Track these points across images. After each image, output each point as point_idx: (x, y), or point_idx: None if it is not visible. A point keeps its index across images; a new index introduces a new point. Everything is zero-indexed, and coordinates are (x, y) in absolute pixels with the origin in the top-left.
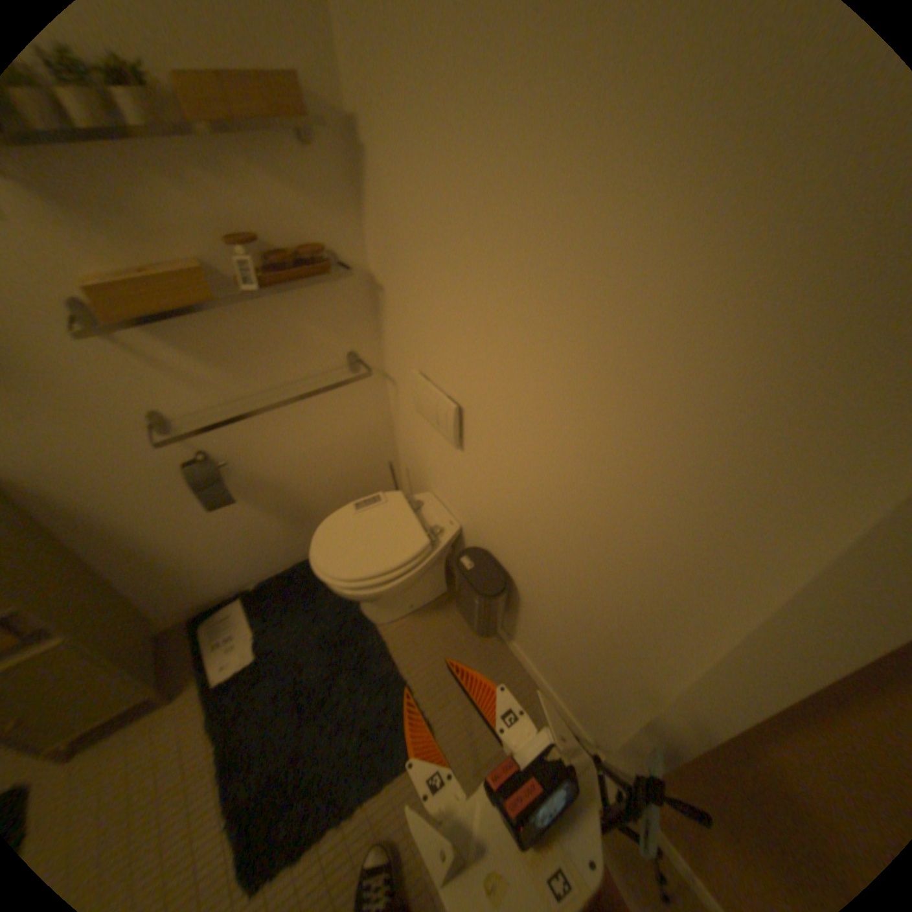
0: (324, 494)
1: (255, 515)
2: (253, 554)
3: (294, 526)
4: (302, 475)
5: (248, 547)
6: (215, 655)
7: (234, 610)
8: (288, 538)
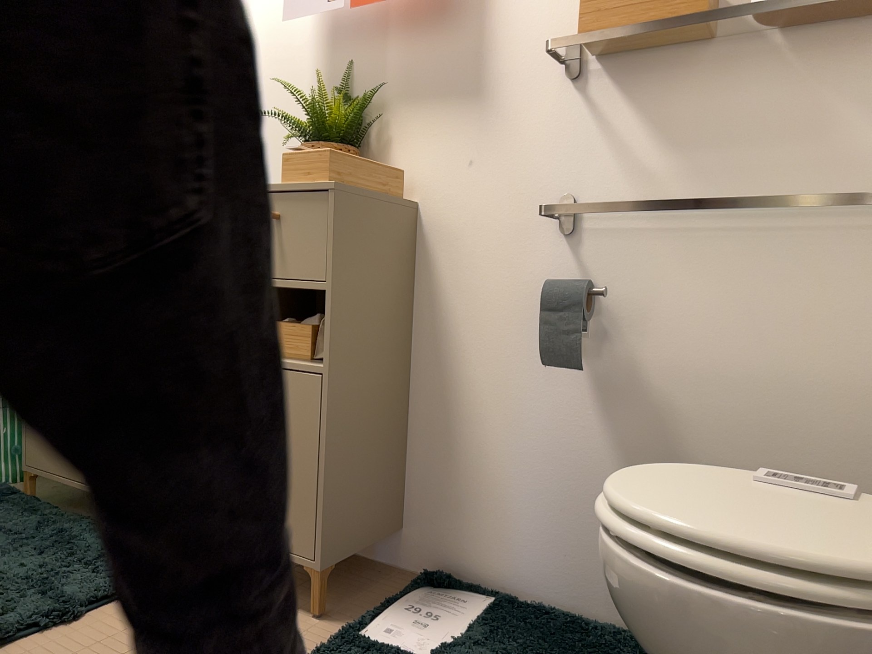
0: None
1: (608, 451)
2: (567, 534)
3: None
4: (721, 419)
5: (568, 512)
6: (408, 616)
7: (483, 602)
8: None
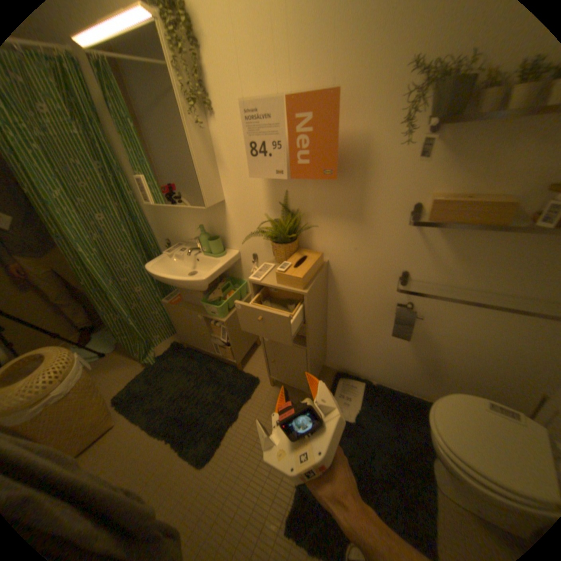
0: (464, 373)
1: (411, 352)
2: (391, 369)
3: (426, 374)
4: (460, 352)
5: (392, 364)
6: (341, 401)
7: (362, 387)
8: (417, 377)
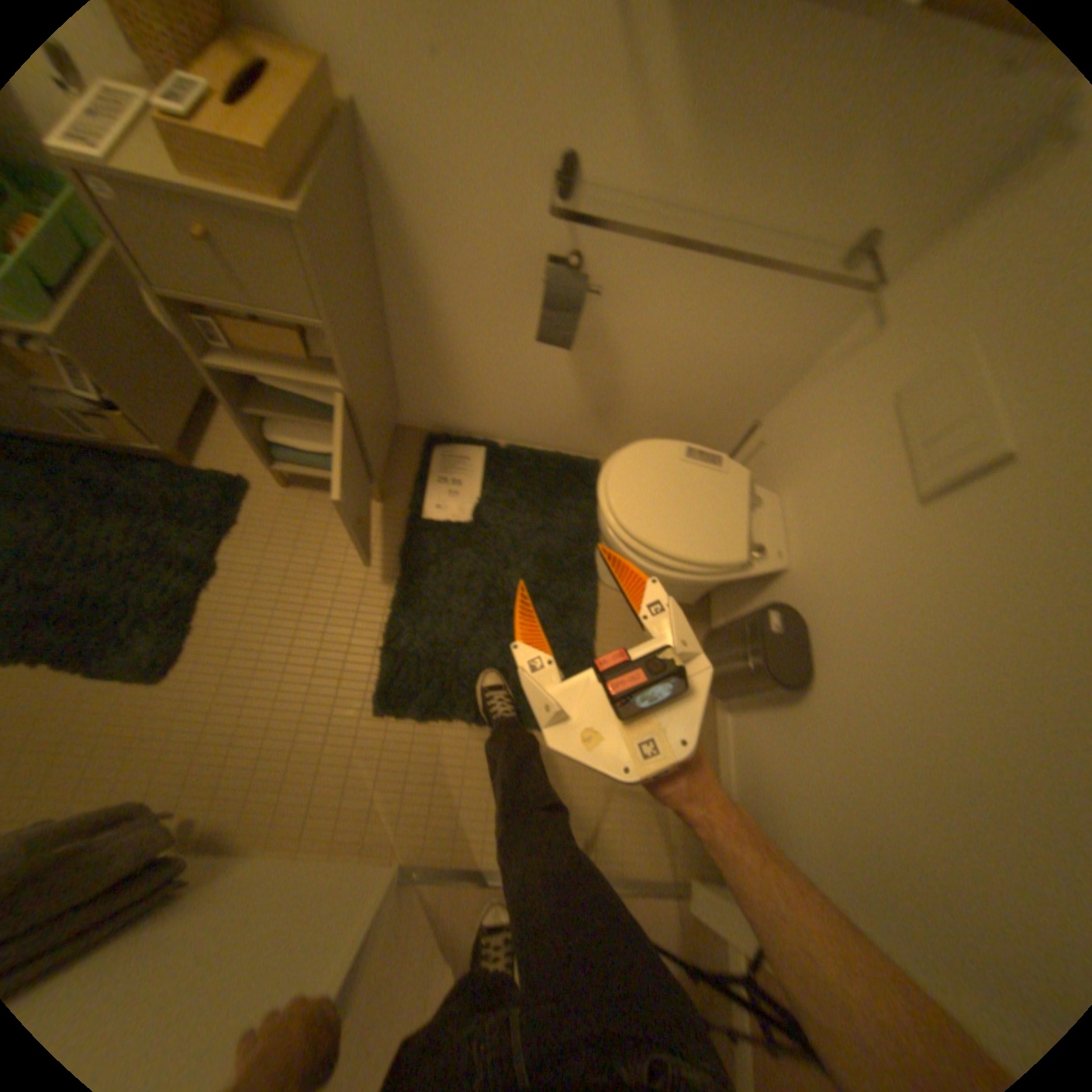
0: (654, 403)
1: (572, 375)
2: (535, 414)
3: (595, 415)
4: (656, 364)
5: (537, 404)
6: (445, 489)
7: (482, 457)
8: (579, 422)
